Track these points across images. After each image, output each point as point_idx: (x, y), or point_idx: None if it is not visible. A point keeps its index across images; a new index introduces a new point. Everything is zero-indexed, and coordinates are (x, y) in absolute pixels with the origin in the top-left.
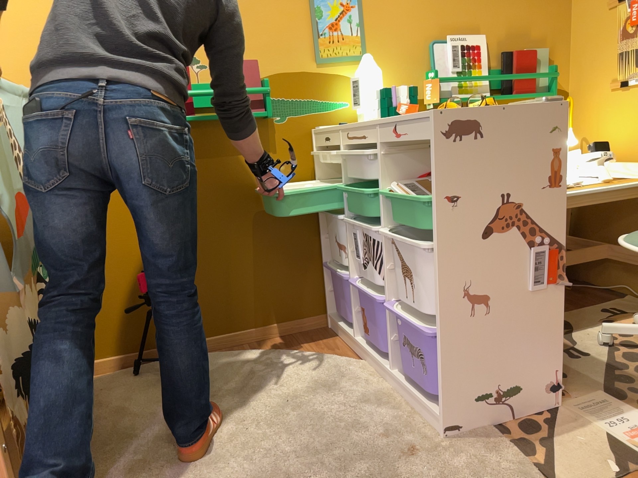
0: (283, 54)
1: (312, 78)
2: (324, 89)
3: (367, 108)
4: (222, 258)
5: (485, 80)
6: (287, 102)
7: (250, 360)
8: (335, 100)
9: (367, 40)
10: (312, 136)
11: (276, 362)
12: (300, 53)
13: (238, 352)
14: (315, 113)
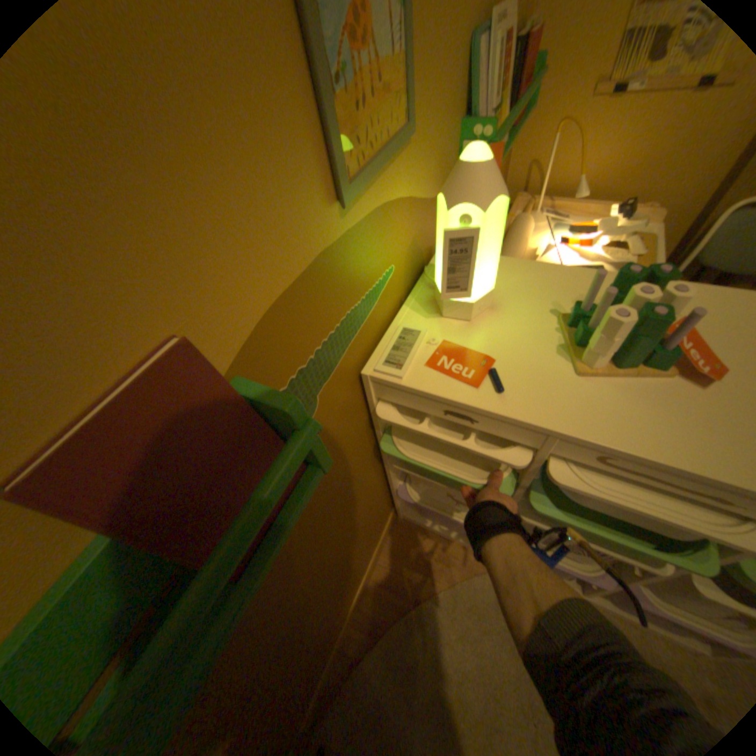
0: (253, 226)
1: (340, 253)
2: (362, 265)
3: (477, 287)
4: (302, 648)
5: (513, 107)
6: (310, 365)
7: (406, 671)
8: (379, 274)
9: (412, 56)
10: (361, 380)
11: (436, 648)
12: (298, 192)
13: (372, 664)
14: (357, 333)
